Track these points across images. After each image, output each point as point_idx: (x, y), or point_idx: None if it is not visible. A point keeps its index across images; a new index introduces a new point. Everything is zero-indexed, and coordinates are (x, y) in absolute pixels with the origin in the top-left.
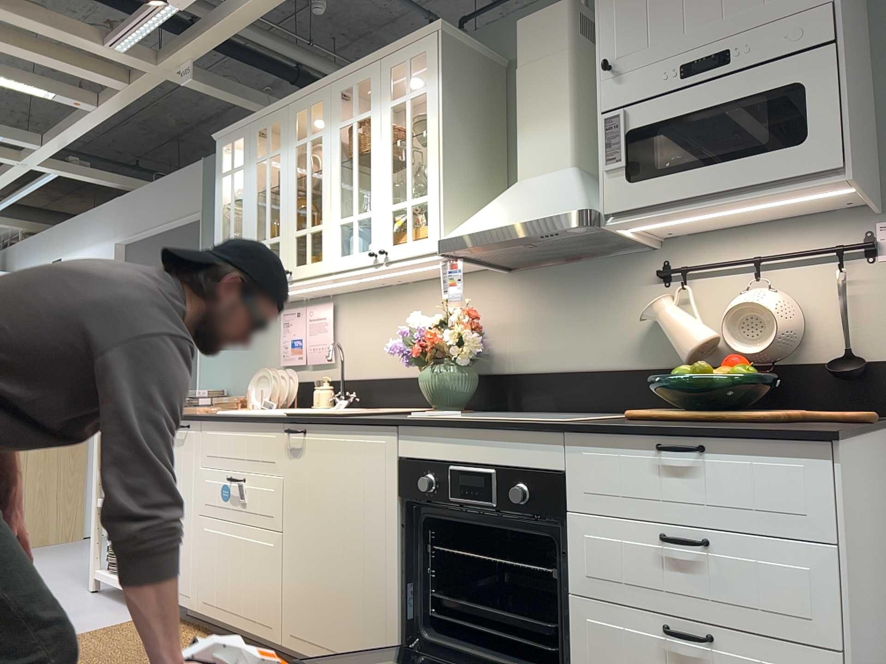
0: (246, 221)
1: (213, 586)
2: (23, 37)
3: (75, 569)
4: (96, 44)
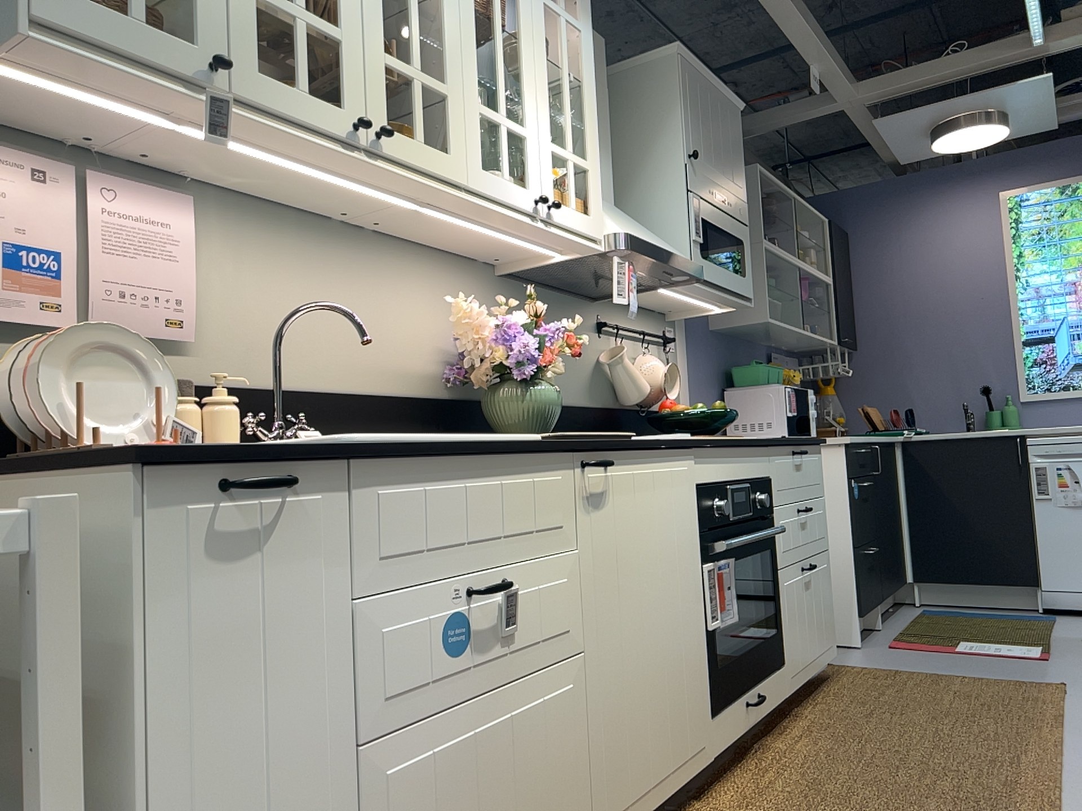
0: None
1: None
2: None
3: None
4: None
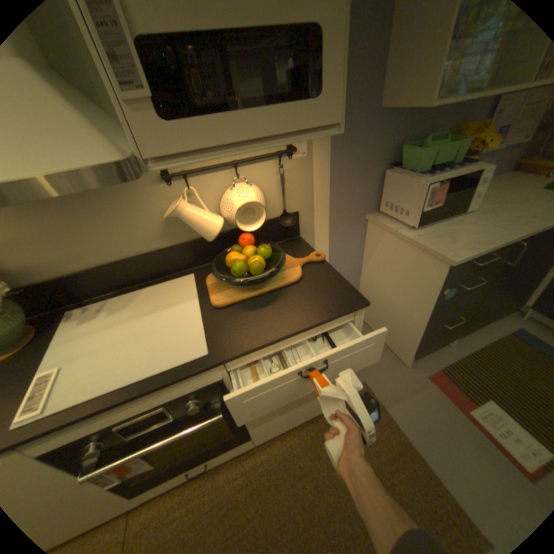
0: None
1: None
2: None
3: None
4: None
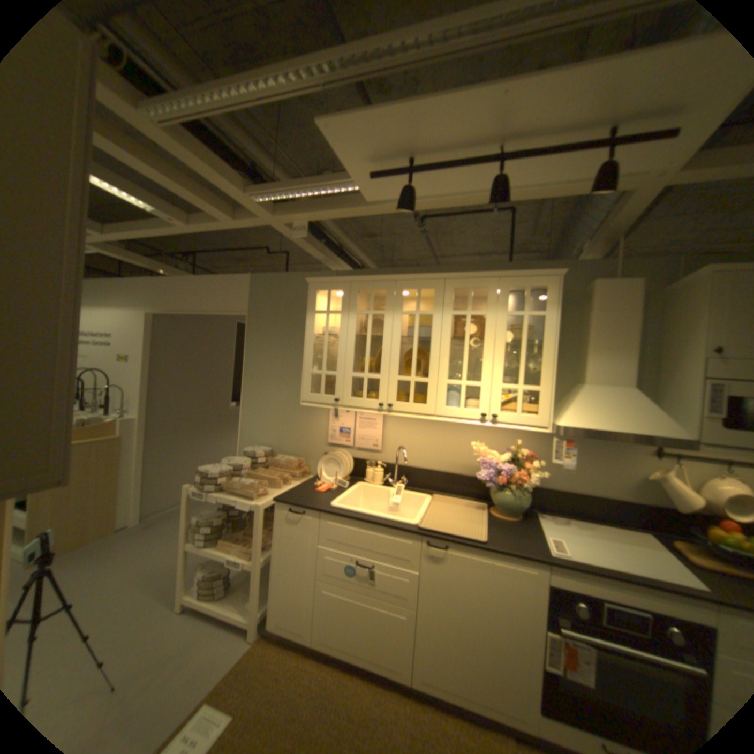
0: (342, 355)
1: (333, 635)
2: (157, 159)
3: (138, 581)
4: (237, 189)
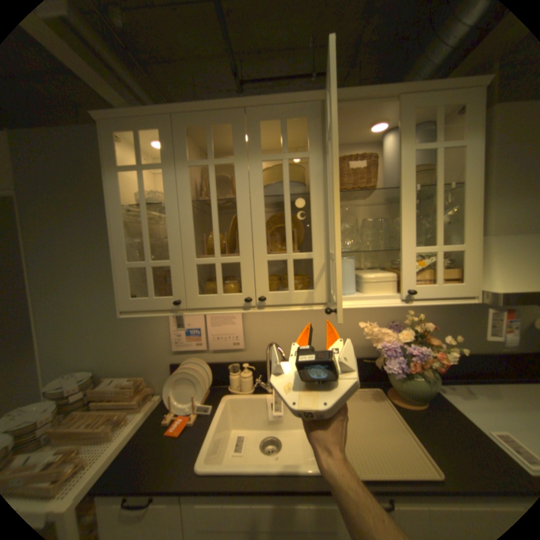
0: (175, 231)
1: None
2: None
3: None
4: None
